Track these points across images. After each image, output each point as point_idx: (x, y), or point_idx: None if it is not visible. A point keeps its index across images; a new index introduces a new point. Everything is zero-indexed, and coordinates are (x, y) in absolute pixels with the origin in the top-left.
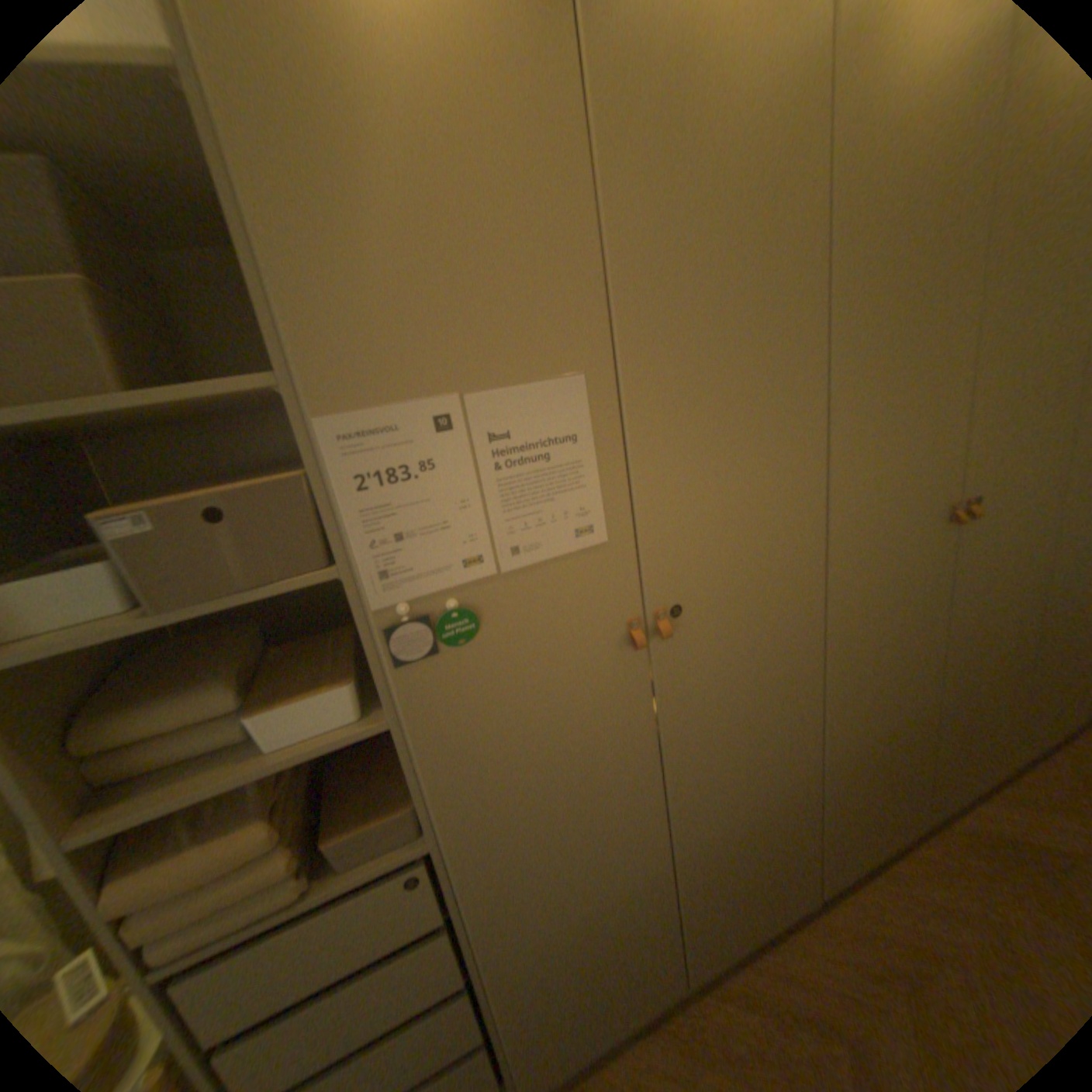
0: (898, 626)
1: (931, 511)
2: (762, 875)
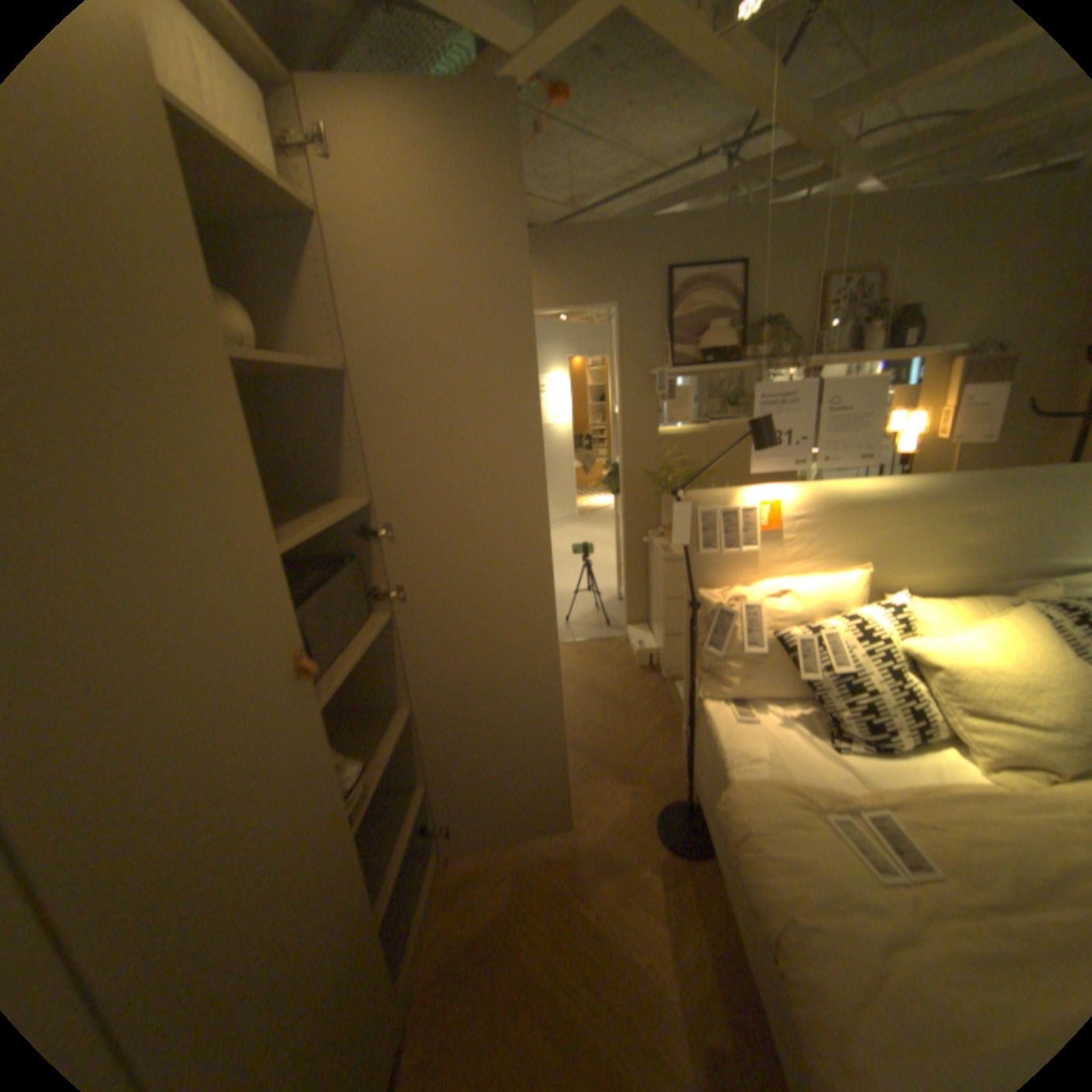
0: (279, 861)
1: (269, 675)
2: None
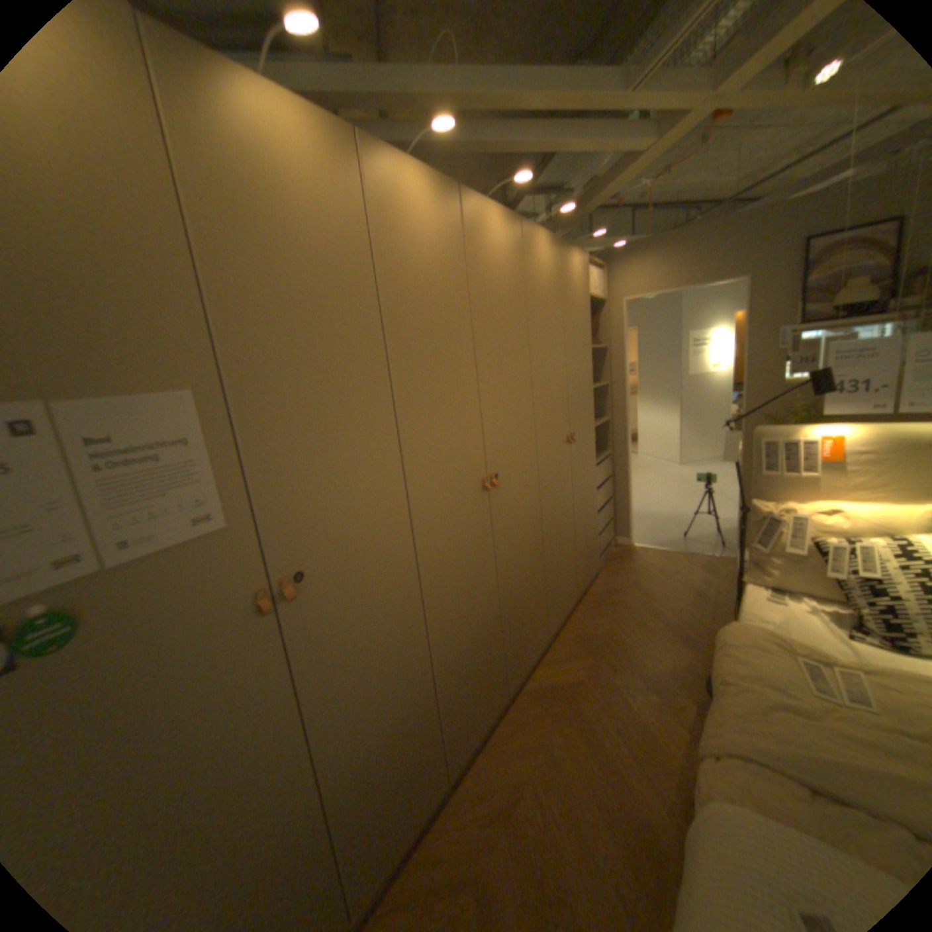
0: (465, 561)
1: (471, 484)
2: (401, 781)
